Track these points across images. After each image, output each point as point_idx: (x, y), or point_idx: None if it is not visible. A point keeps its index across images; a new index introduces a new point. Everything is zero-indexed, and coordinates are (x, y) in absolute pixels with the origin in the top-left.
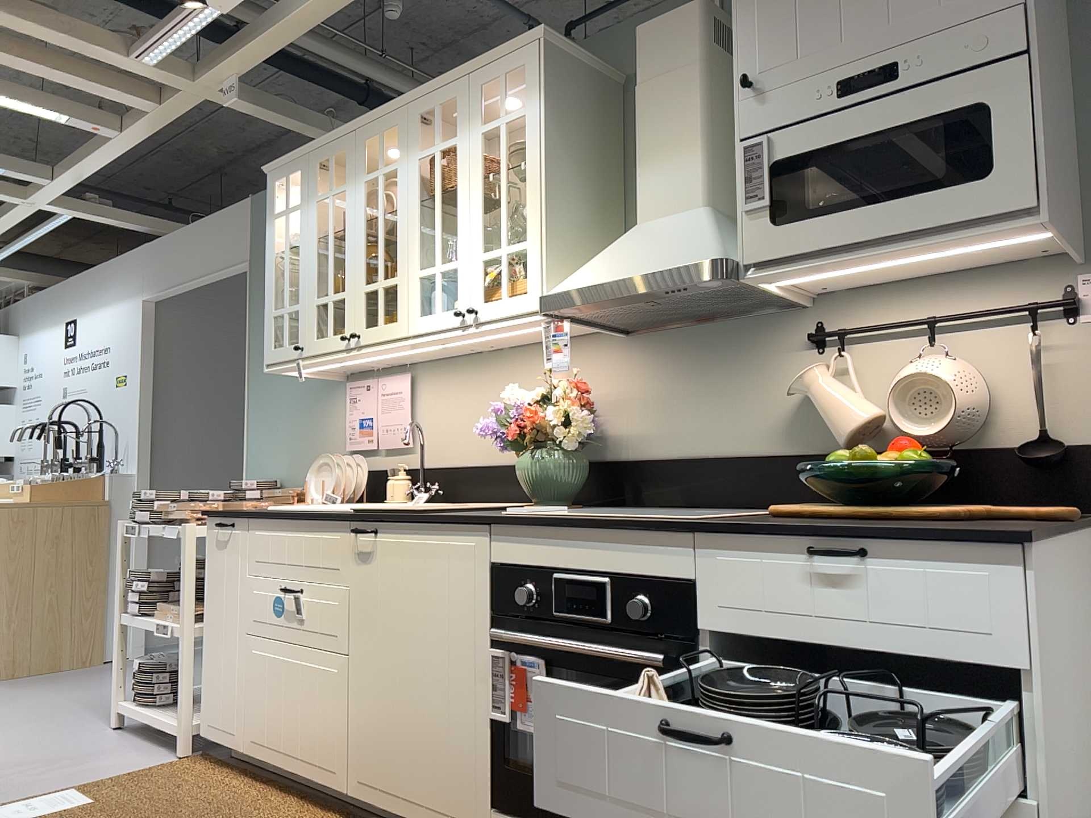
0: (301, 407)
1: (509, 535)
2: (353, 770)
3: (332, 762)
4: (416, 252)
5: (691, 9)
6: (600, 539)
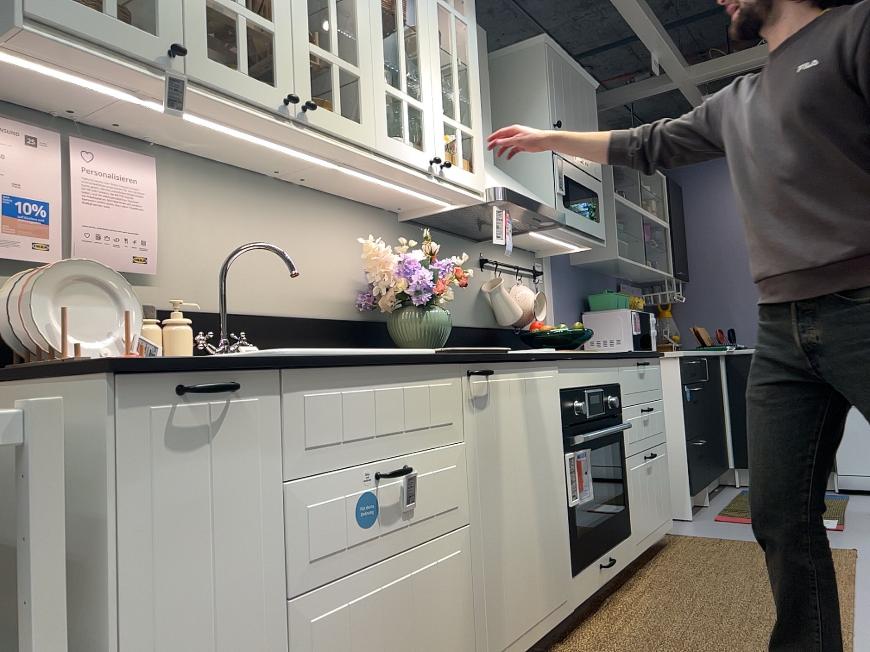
0: None
1: (567, 366)
2: None
3: None
4: (381, 59)
5: (485, 35)
6: (597, 365)
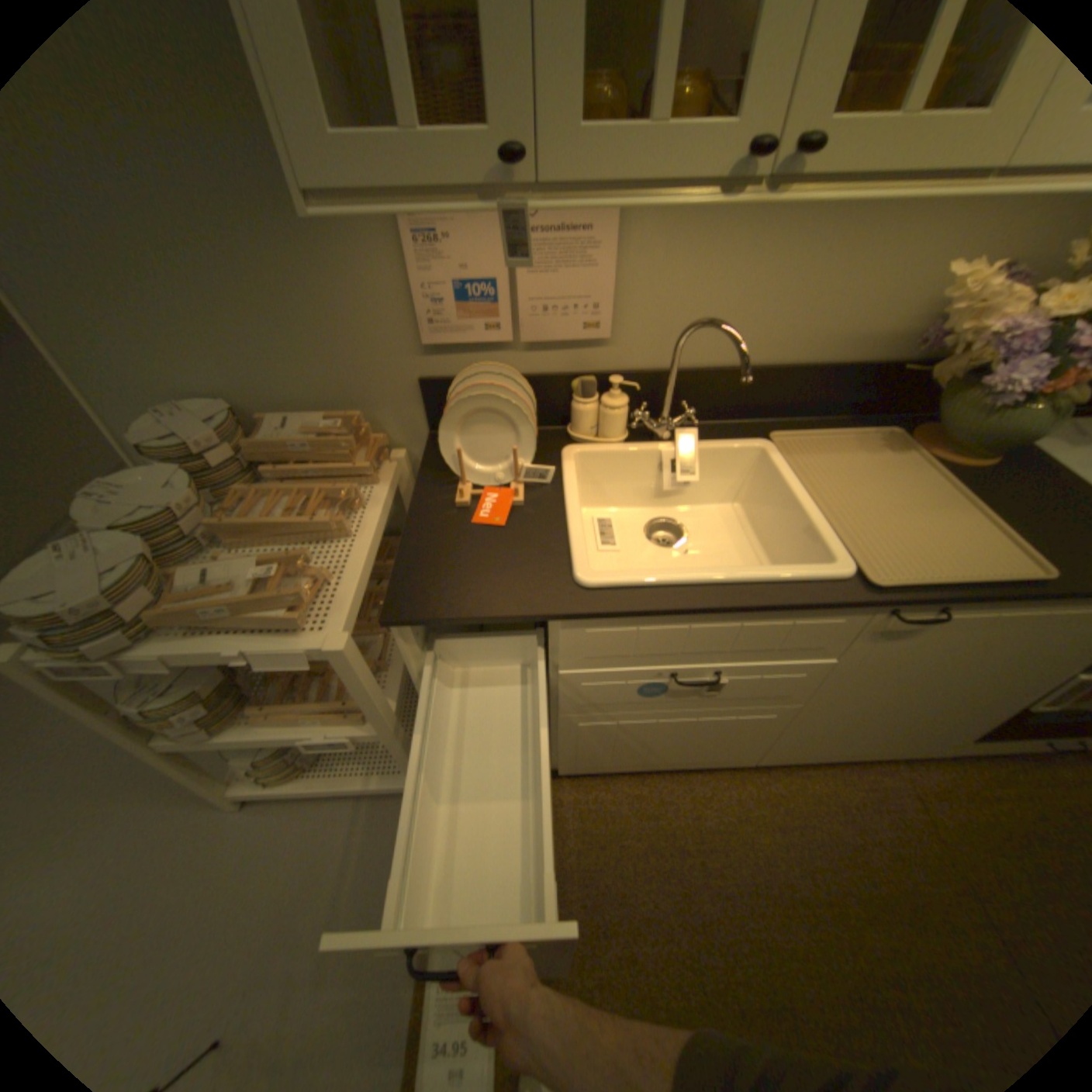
0: (212, 240)
1: None
2: (777, 757)
3: (741, 759)
4: None
5: None
6: None
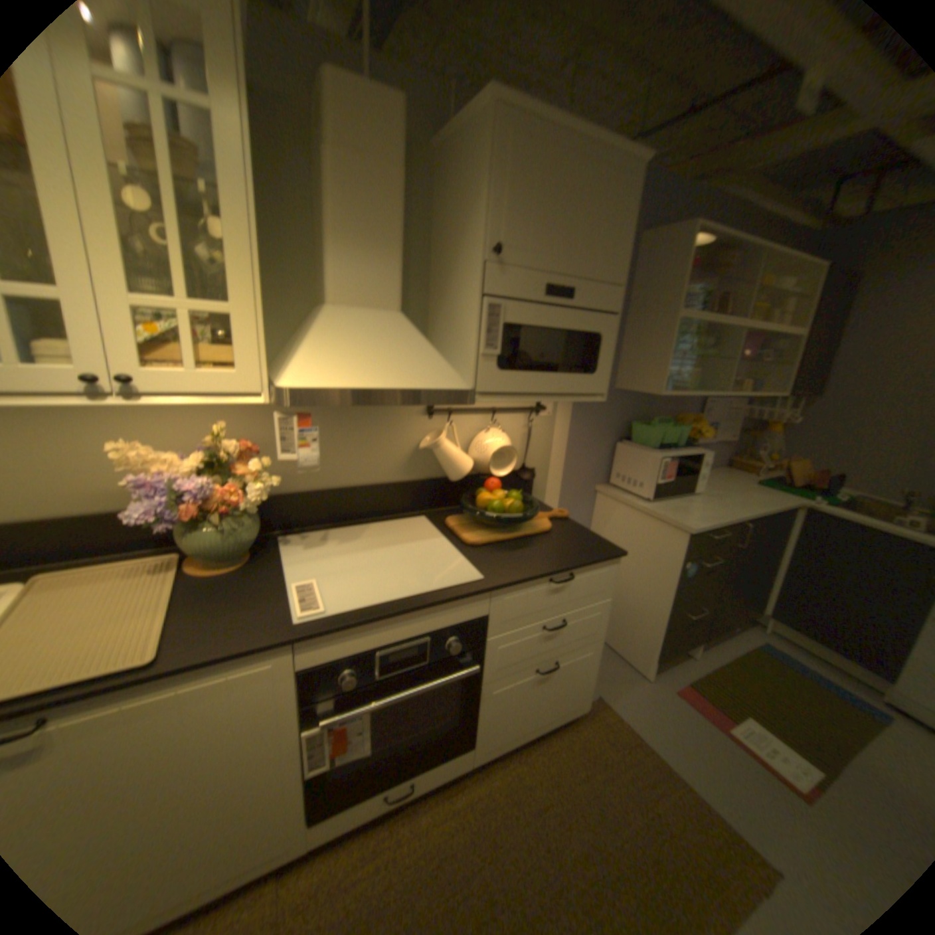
0: None
1: (323, 640)
2: None
3: None
4: None
5: (400, 94)
6: (422, 613)
